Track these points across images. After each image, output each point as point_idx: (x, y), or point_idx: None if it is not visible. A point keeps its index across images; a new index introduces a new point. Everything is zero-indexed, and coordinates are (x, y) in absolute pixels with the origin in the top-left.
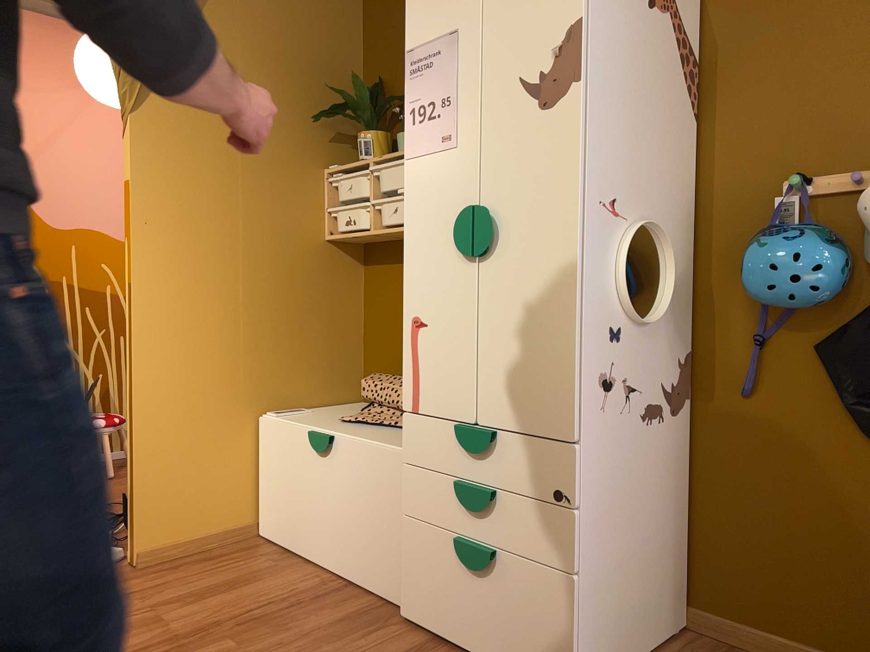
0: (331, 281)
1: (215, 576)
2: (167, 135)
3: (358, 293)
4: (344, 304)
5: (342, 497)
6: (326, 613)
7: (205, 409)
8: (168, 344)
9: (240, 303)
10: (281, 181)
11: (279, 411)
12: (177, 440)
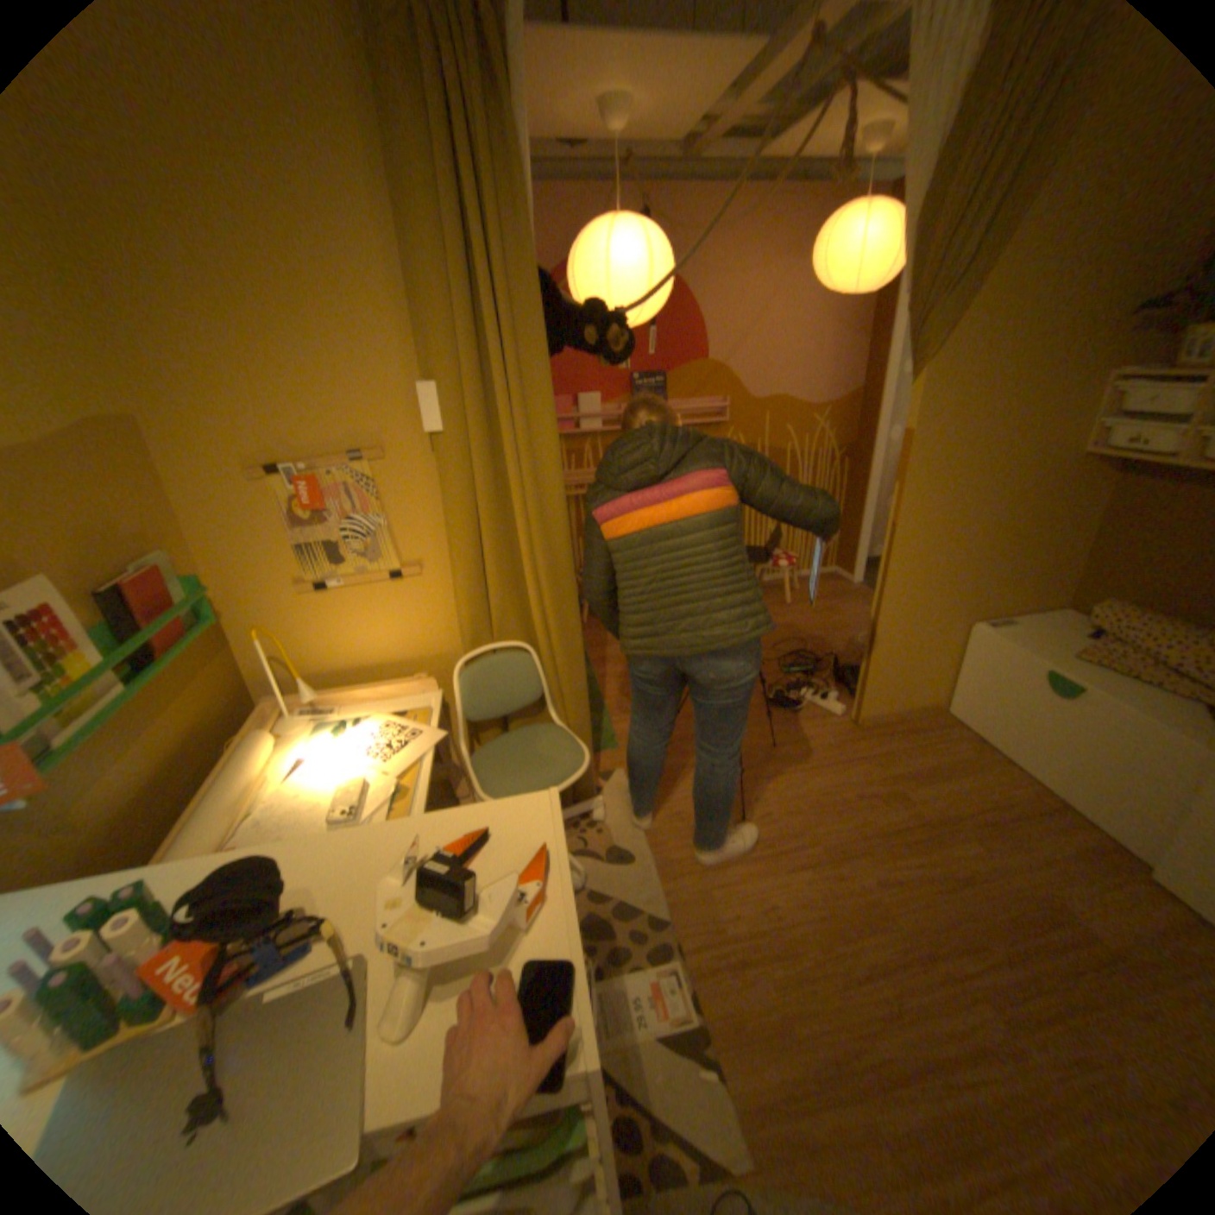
0: (1075, 495)
1: (931, 757)
2: (953, 375)
3: (1102, 503)
4: (1082, 517)
5: (1083, 742)
6: (1060, 841)
7: (930, 621)
8: (913, 572)
9: (980, 530)
10: (1055, 396)
11: (993, 624)
12: (904, 644)
